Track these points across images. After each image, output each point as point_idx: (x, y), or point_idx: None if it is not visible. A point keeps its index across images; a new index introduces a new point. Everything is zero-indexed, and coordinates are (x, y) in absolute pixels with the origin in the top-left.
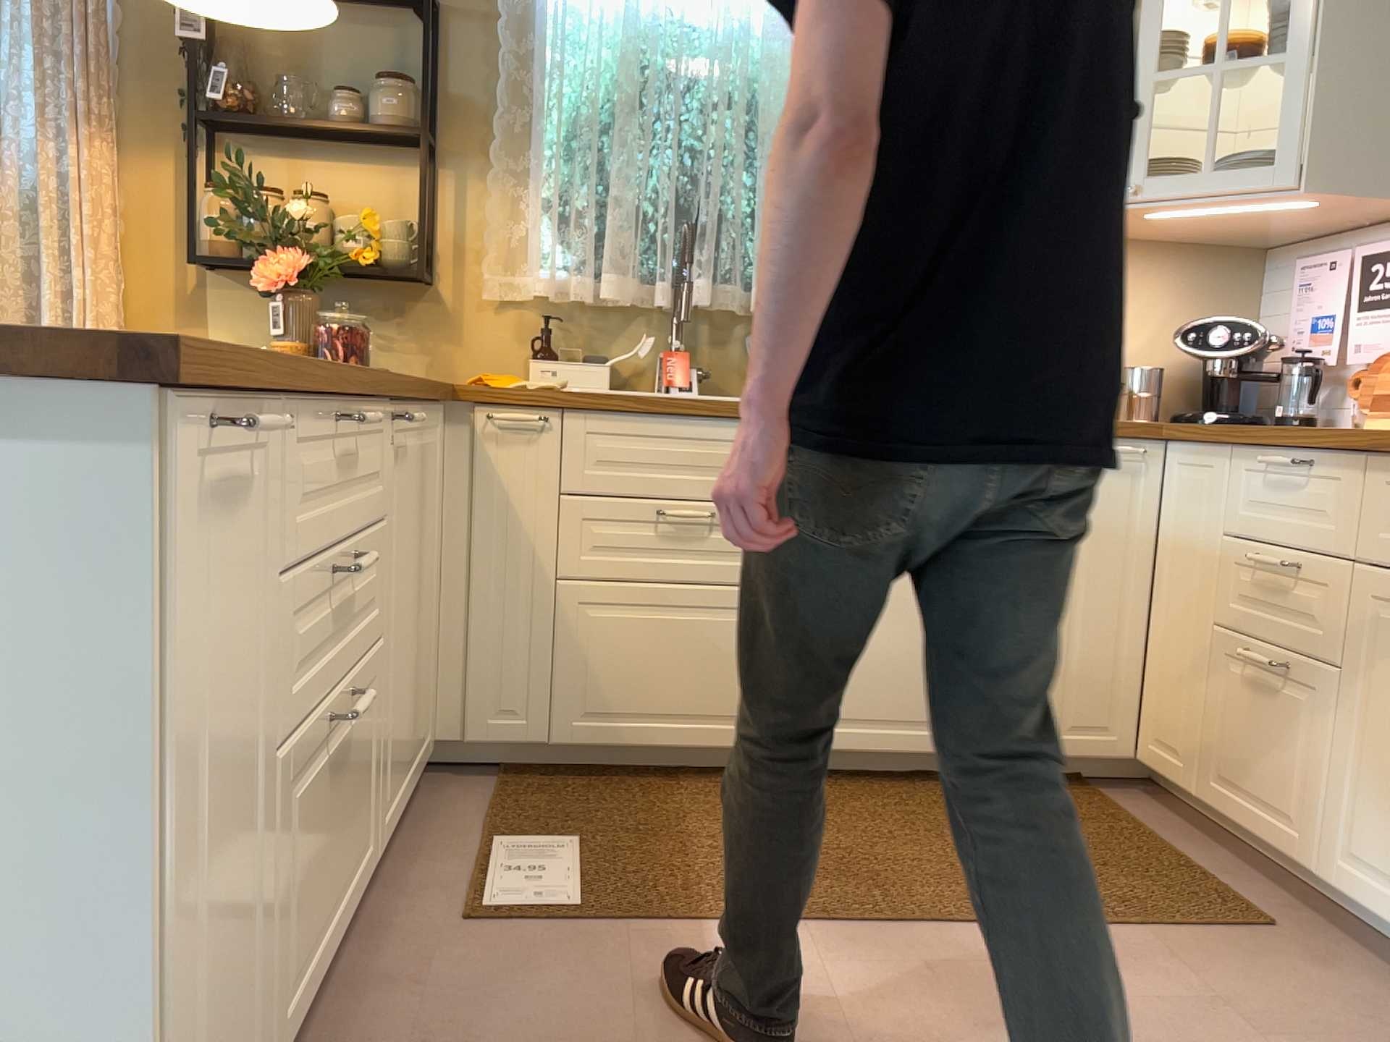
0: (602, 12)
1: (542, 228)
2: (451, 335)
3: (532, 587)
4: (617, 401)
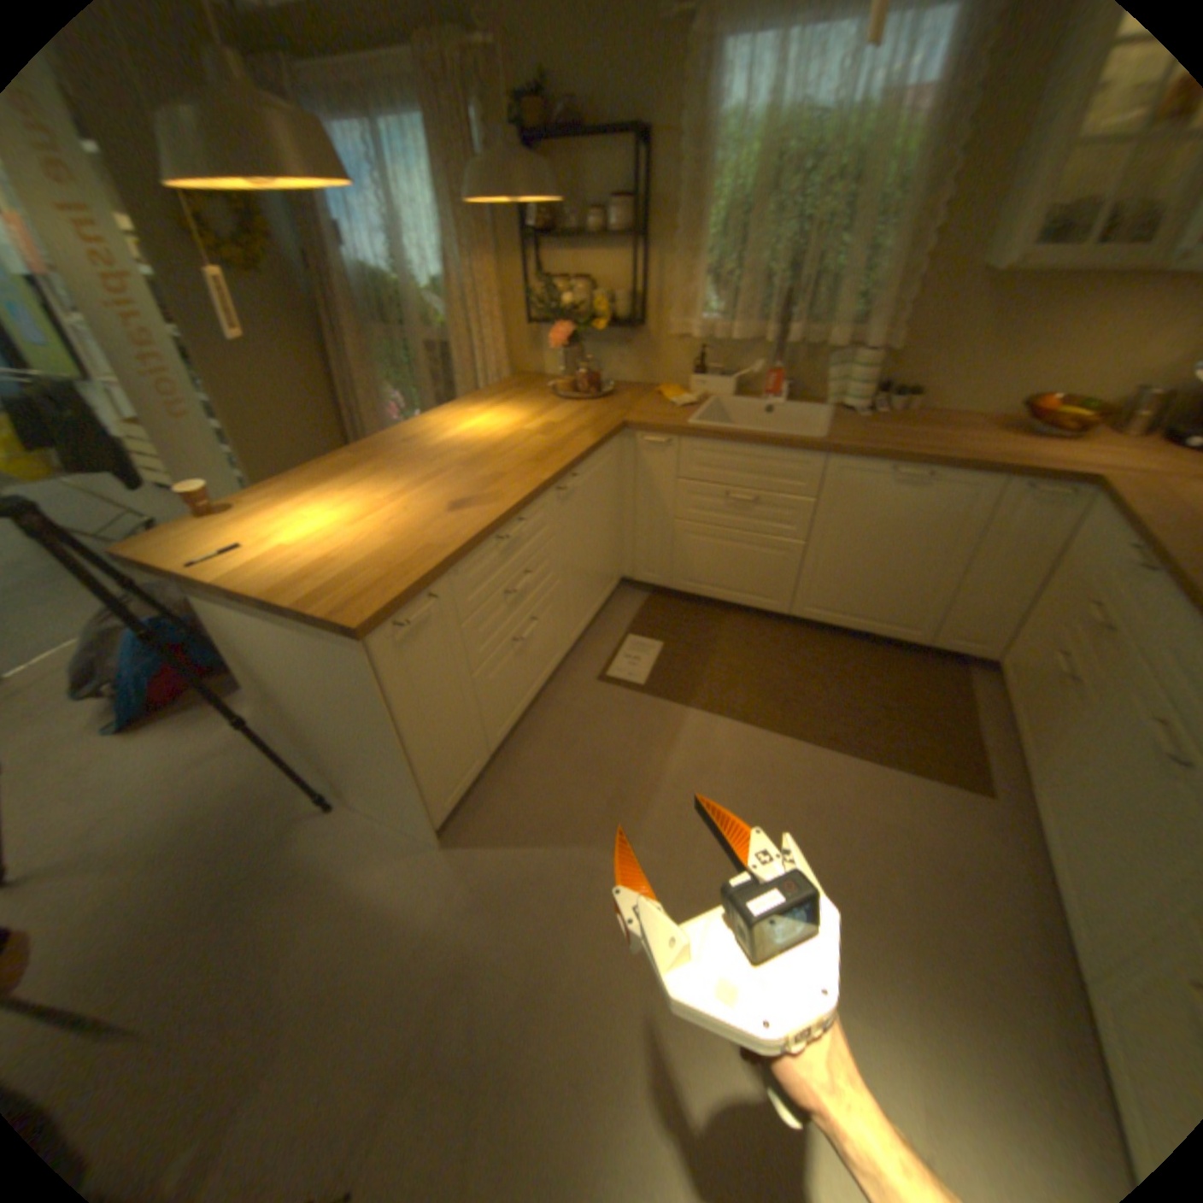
0: (756, 110)
1: (701, 292)
2: (654, 355)
3: (664, 521)
4: (709, 434)
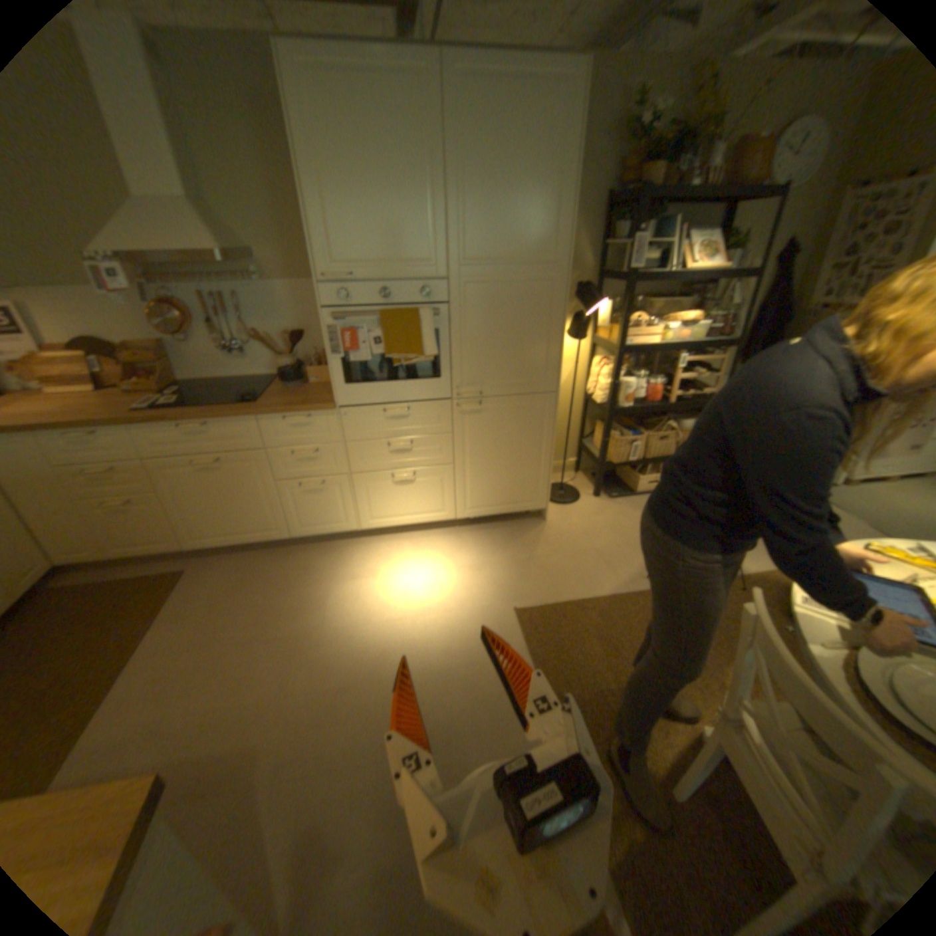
0: None
1: None
2: None
3: None
4: None
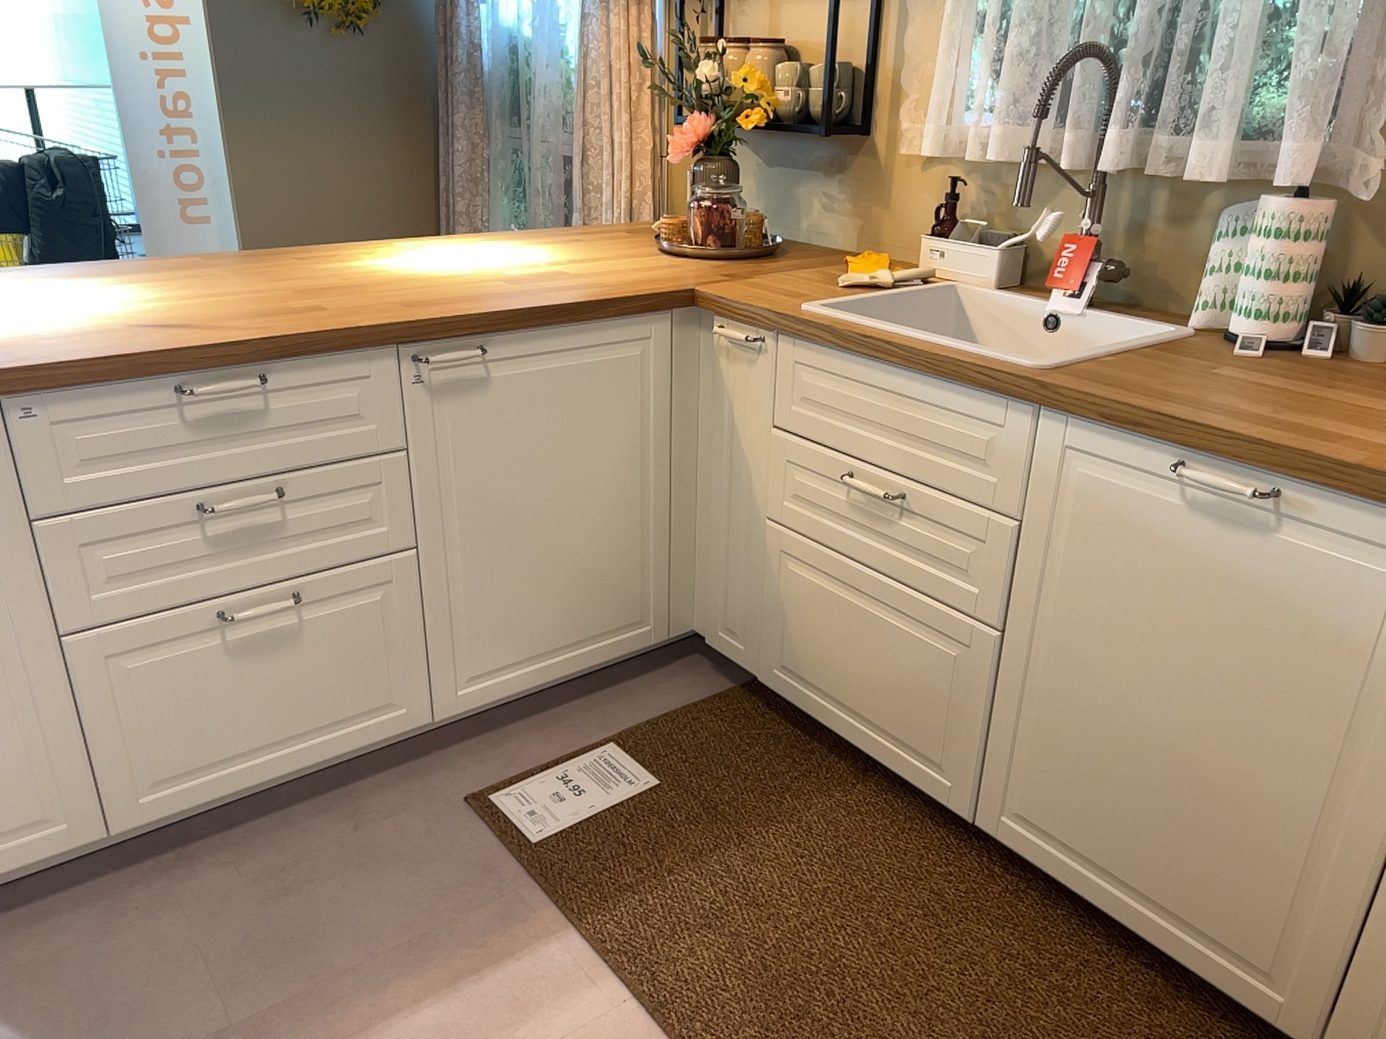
0: None
1: (942, 65)
2: (877, 198)
3: (751, 517)
4: (816, 330)
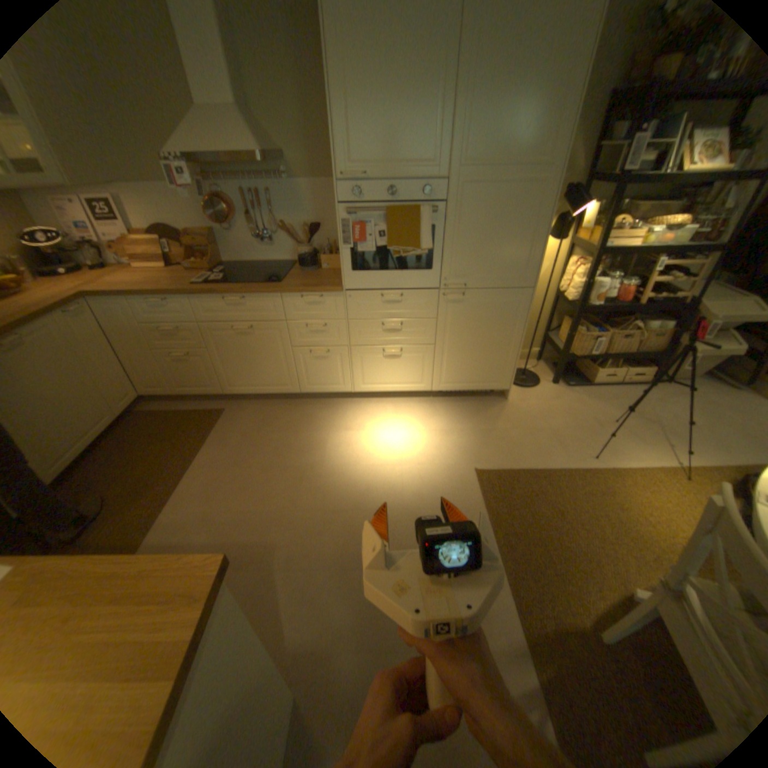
0: None
1: None
2: None
3: None
4: None
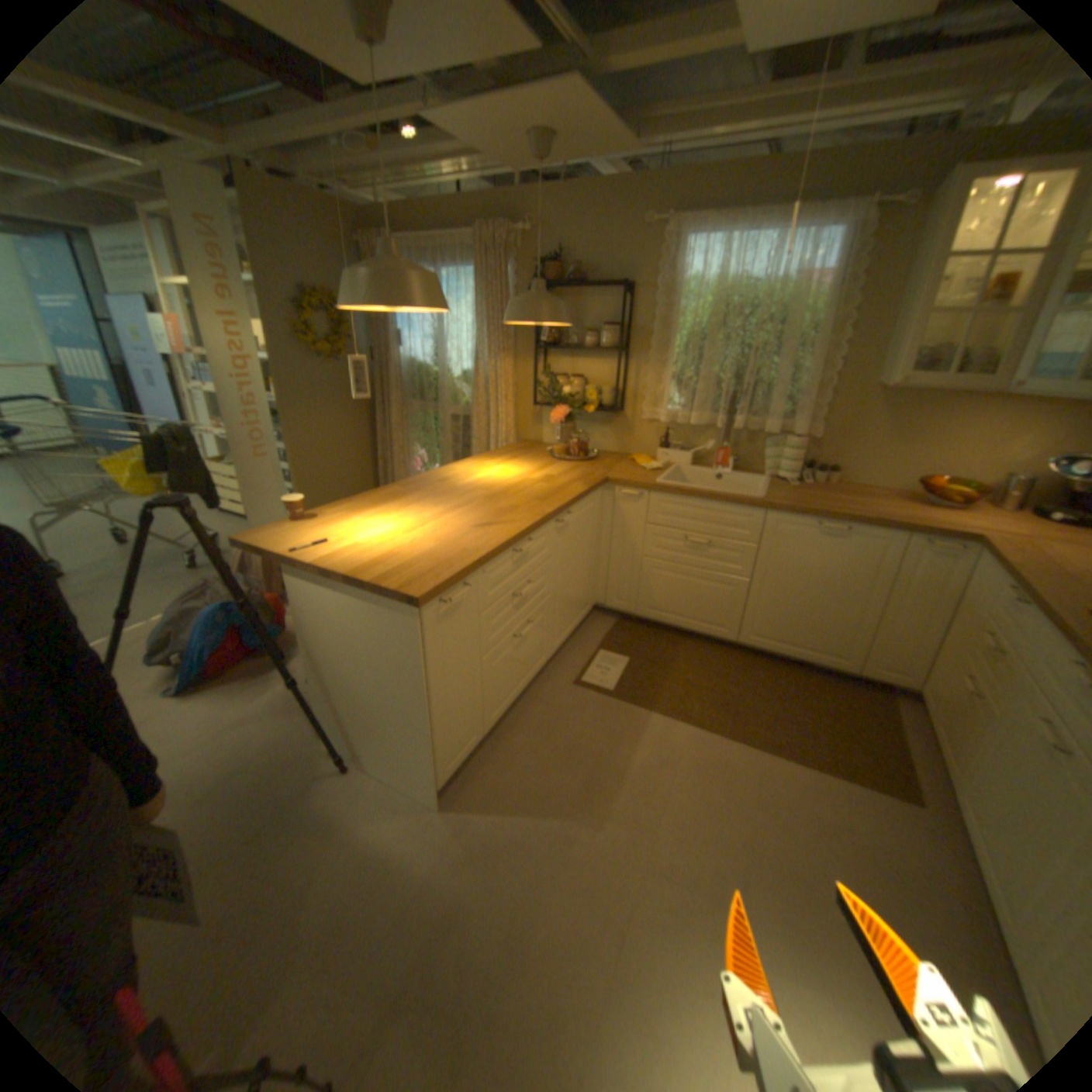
0: (708, 277)
1: (666, 390)
2: (627, 433)
3: (632, 557)
4: (671, 490)
